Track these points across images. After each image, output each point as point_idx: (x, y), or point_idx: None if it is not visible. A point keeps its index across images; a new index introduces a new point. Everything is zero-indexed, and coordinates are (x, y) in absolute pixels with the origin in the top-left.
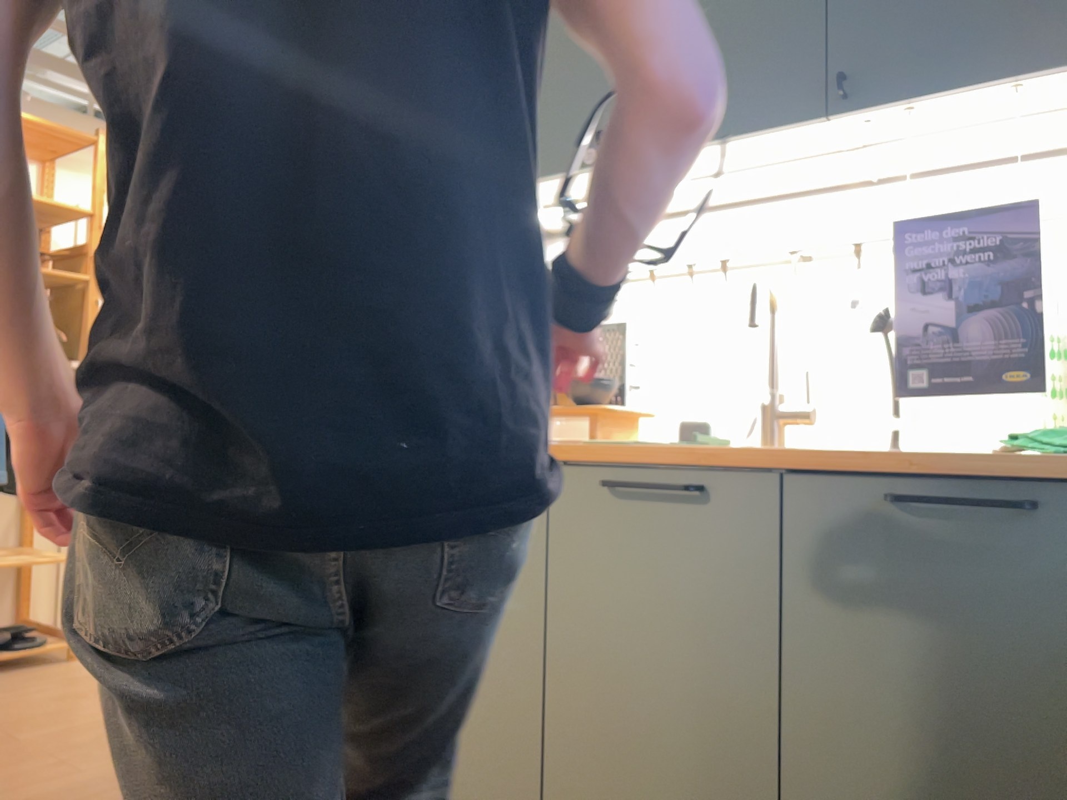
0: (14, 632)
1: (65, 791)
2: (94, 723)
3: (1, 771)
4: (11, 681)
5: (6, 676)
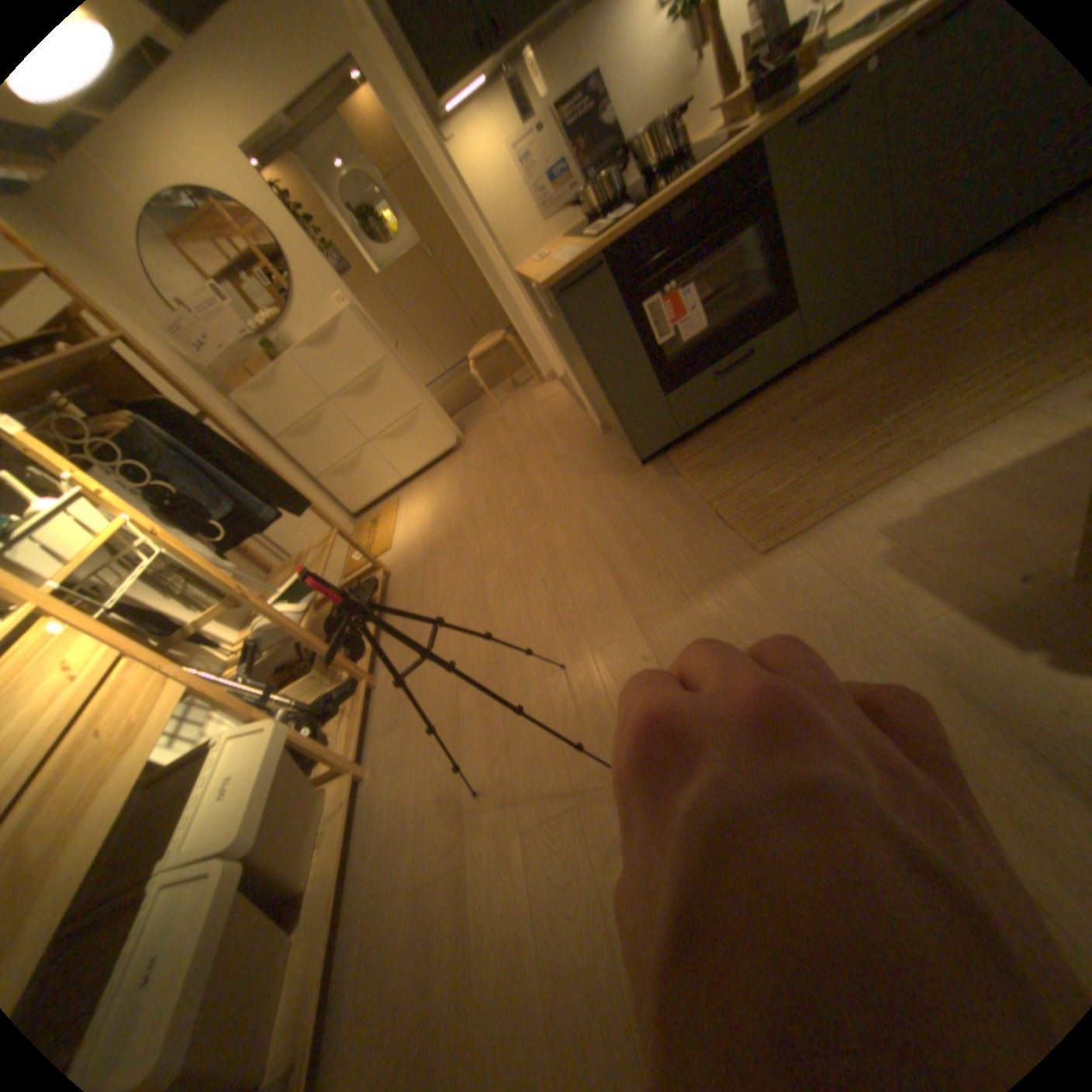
0: (358, 584)
1: (600, 511)
2: (510, 528)
3: (553, 546)
4: (403, 591)
5: (390, 597)
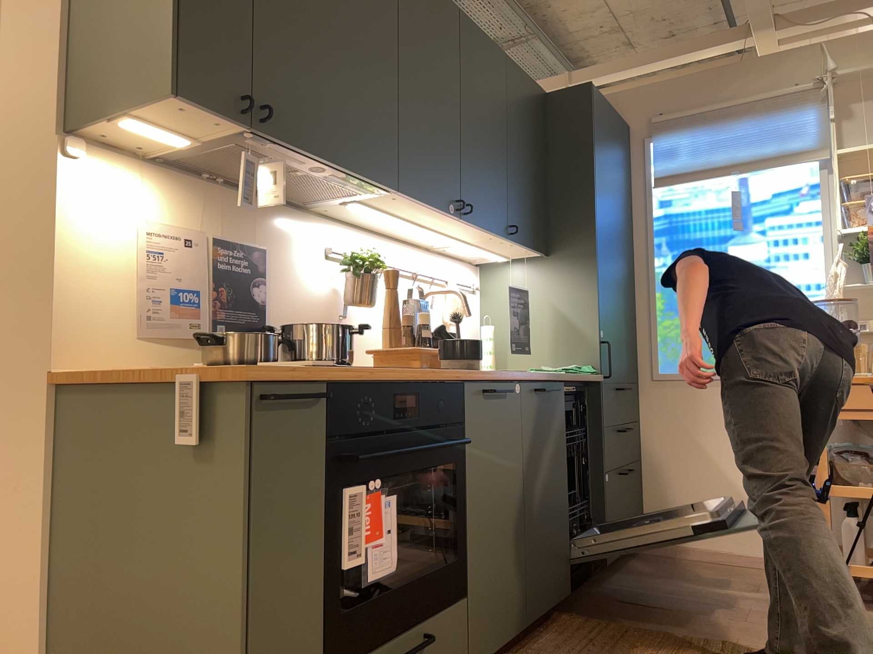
0: None
1: None
2: None
3: None
4: None
5: None
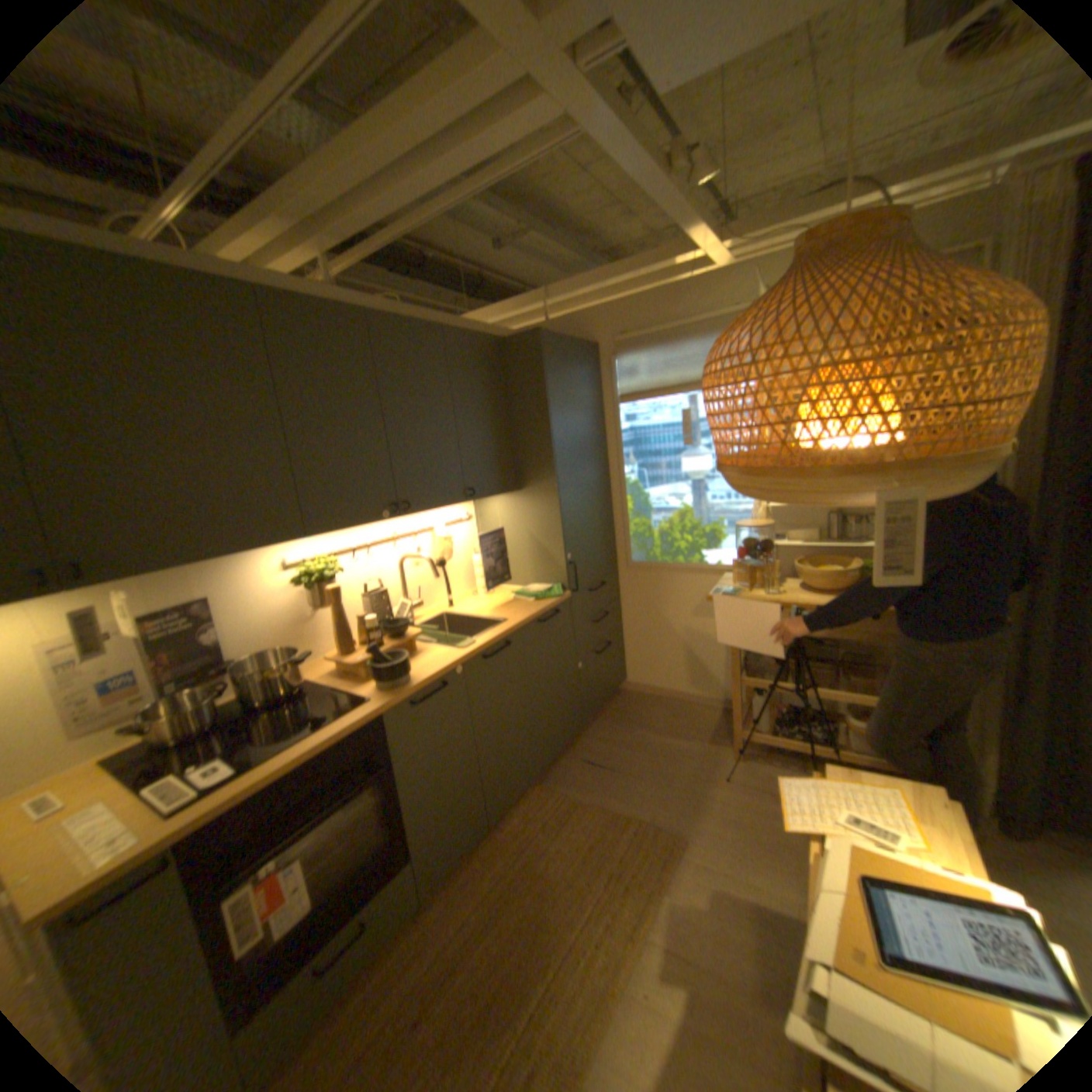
0: None
1: None
2: None
3: None
4: None
5: None
